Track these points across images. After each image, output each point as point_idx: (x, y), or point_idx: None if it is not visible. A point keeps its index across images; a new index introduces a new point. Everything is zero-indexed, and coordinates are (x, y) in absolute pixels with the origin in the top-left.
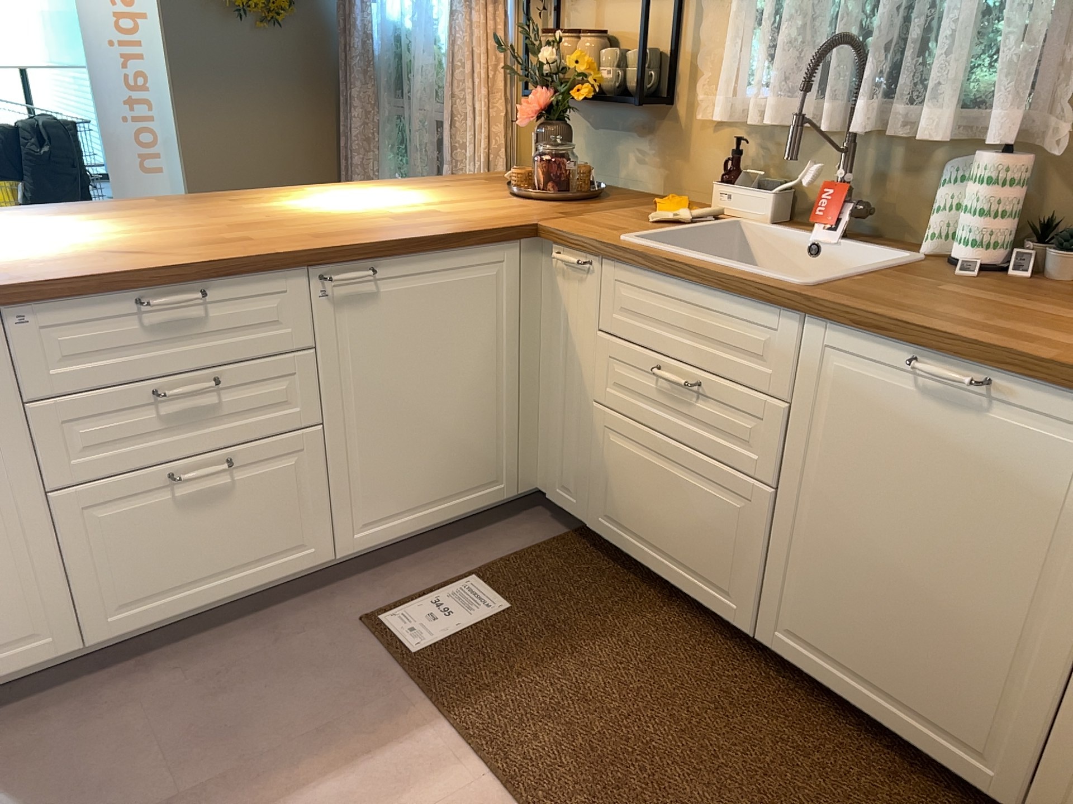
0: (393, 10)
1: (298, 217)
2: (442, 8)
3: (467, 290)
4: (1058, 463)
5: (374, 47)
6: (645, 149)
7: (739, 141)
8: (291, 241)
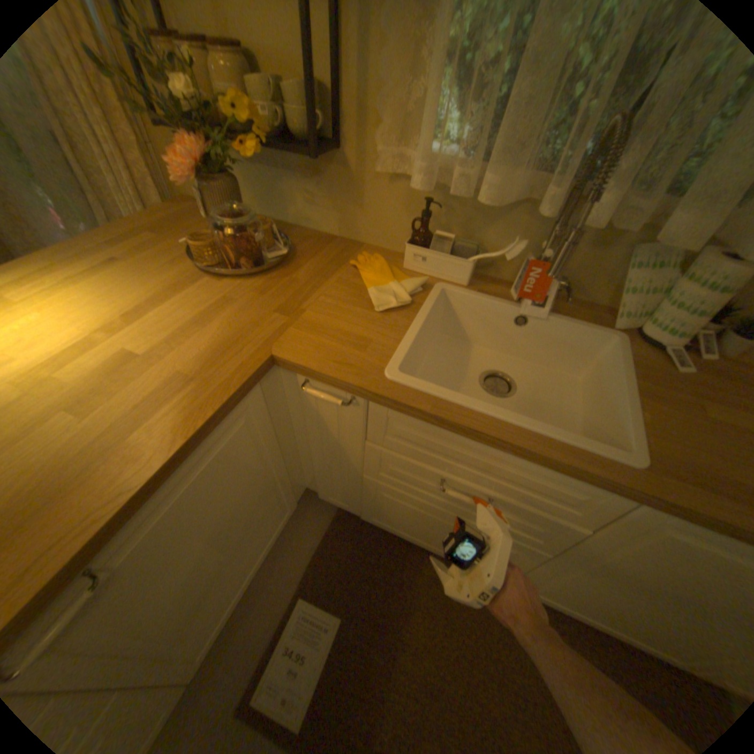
0: None
1: None
2: None
3: (223, 459)
4: None
5: None
6: (314, 188)
7: (432, 200)
8: None
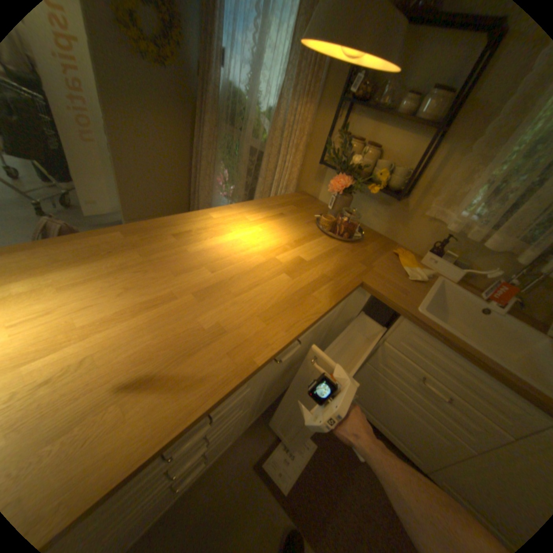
0: (233, 74)
1: (231, 272)
2: (269, 86)
3: (326, 320)
4: None
5: (219, 93)
6: (382, 210)
7: (452, 236)
8: (253, 334)
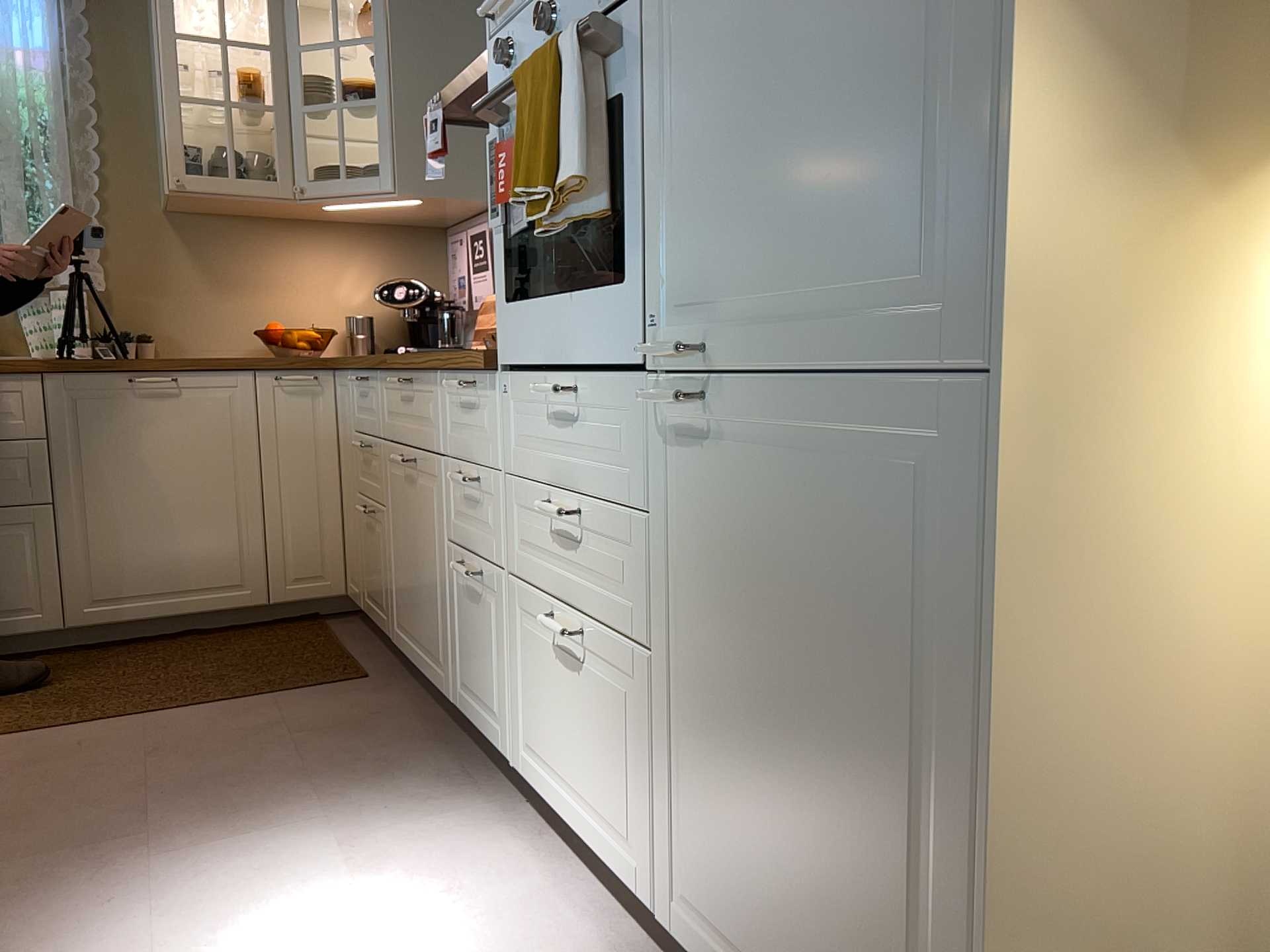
0: None
1: None
2: None
3: None
4: (220, 406)
5: None
6: None
7: None
8: None
